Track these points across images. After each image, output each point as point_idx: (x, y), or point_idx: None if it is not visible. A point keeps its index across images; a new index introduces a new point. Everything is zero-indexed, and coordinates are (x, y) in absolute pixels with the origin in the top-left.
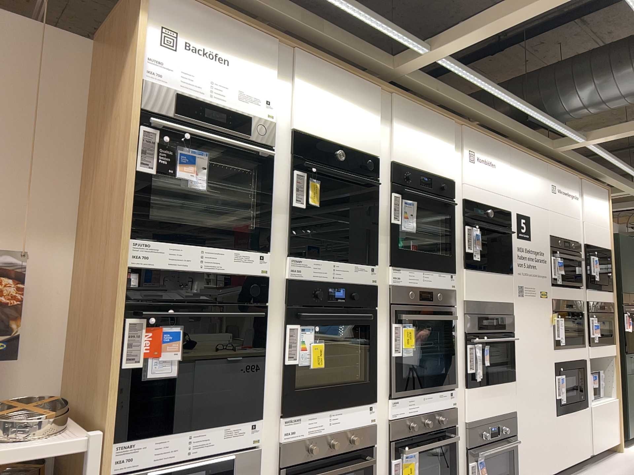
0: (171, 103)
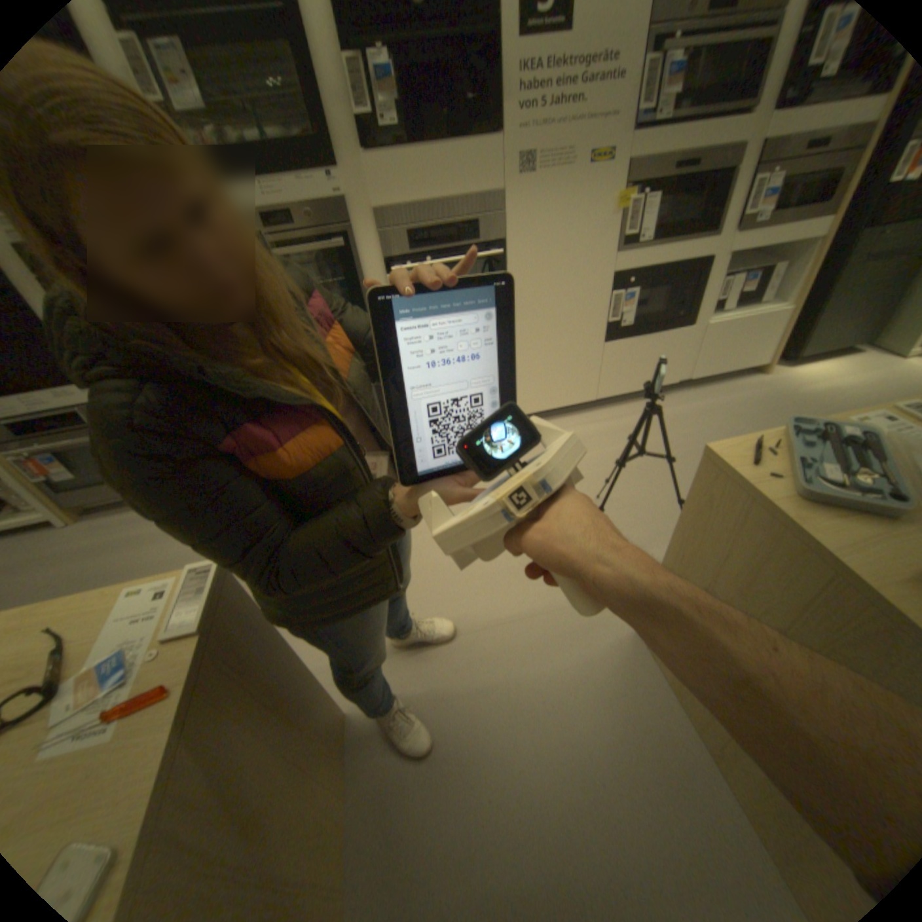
0: None
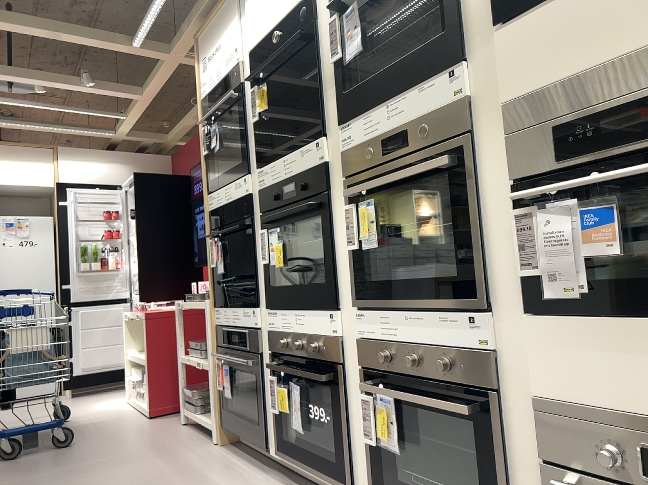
0: (204, 103)
